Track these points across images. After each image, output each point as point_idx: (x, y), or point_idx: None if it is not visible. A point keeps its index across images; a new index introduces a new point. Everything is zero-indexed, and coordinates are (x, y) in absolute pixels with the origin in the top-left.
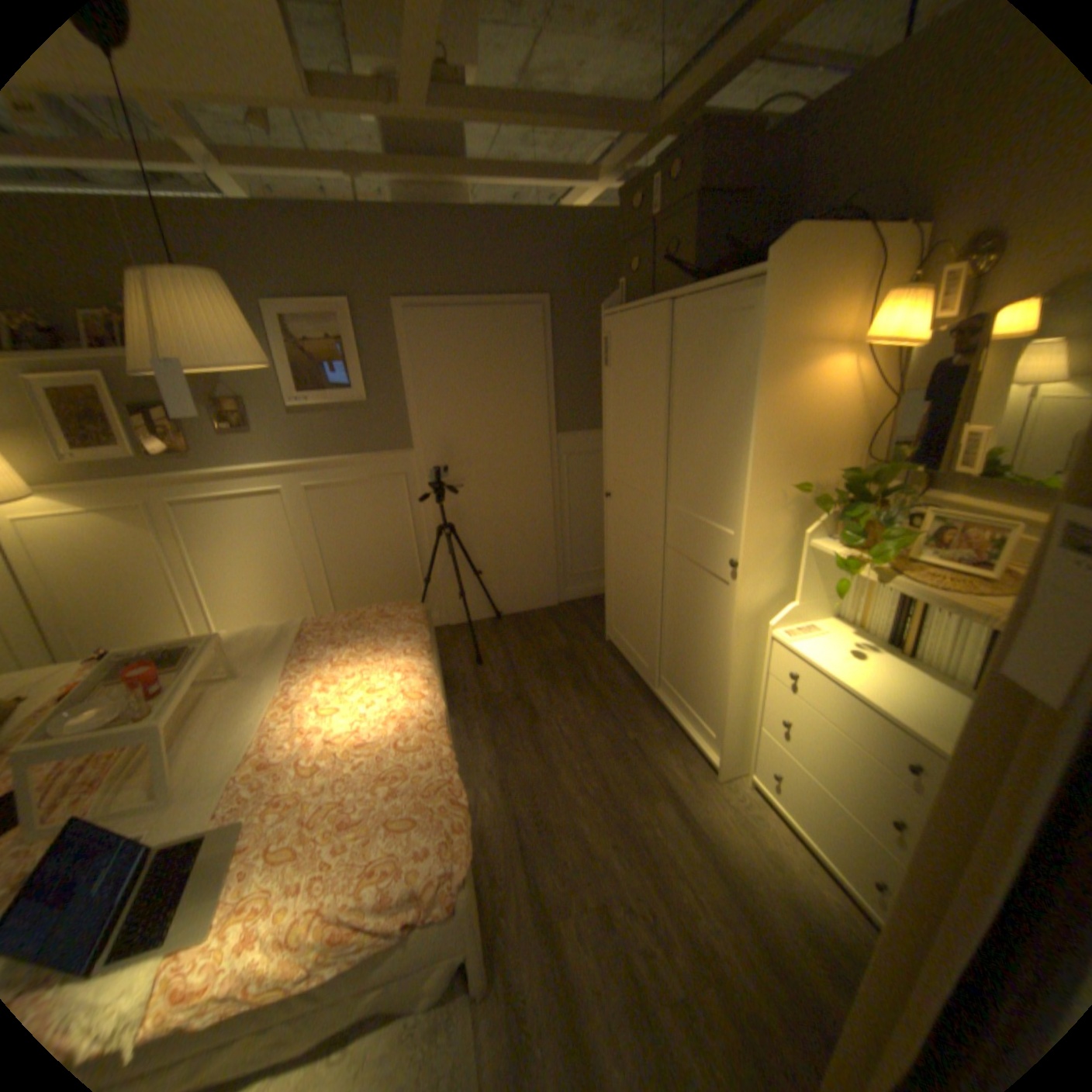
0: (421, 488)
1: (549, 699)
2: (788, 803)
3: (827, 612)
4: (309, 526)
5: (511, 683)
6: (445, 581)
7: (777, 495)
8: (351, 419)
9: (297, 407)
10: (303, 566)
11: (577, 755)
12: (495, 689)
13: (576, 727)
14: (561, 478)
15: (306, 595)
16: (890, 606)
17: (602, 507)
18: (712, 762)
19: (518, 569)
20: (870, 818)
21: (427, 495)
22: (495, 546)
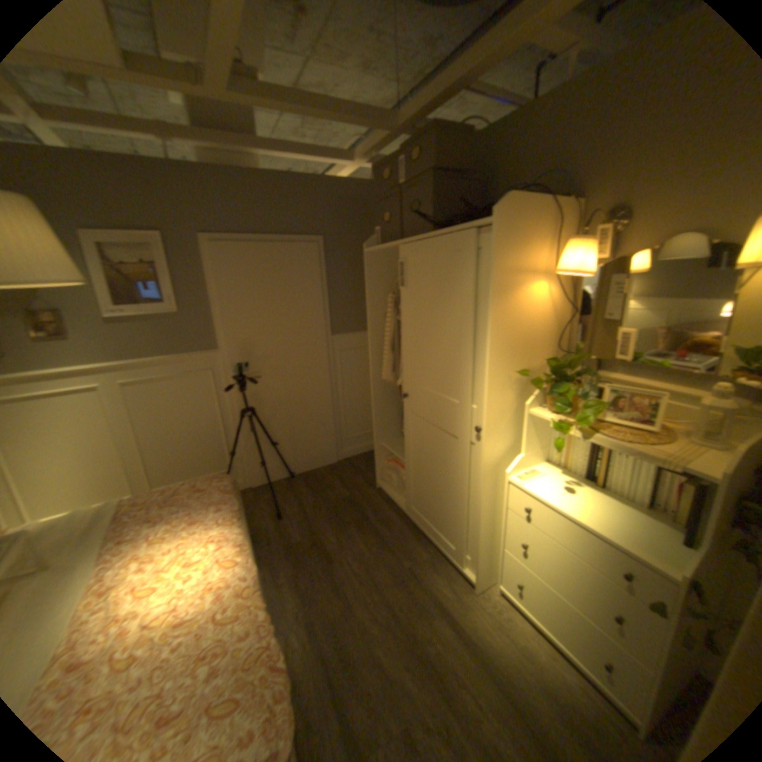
0: (224, 380)
1: (338, 543)
2: (529, 605)
3: (540, 458)
4: (122, 417)
5: (306, 532)
6: (246, 453)
7: (504, 378)
8: (162, 327)
9: (111, 318)
10: (116, 452)
11: (366, 589)
12: (293, 540)
13: (362, 564)
14: (334, 367)
15: (119, 477)
16: (583, 452)
17: (365, 387)
18: (468, 578)
19: (305, 438)
20: (594, 614)
21: (230, 386)
22: (286, 421)
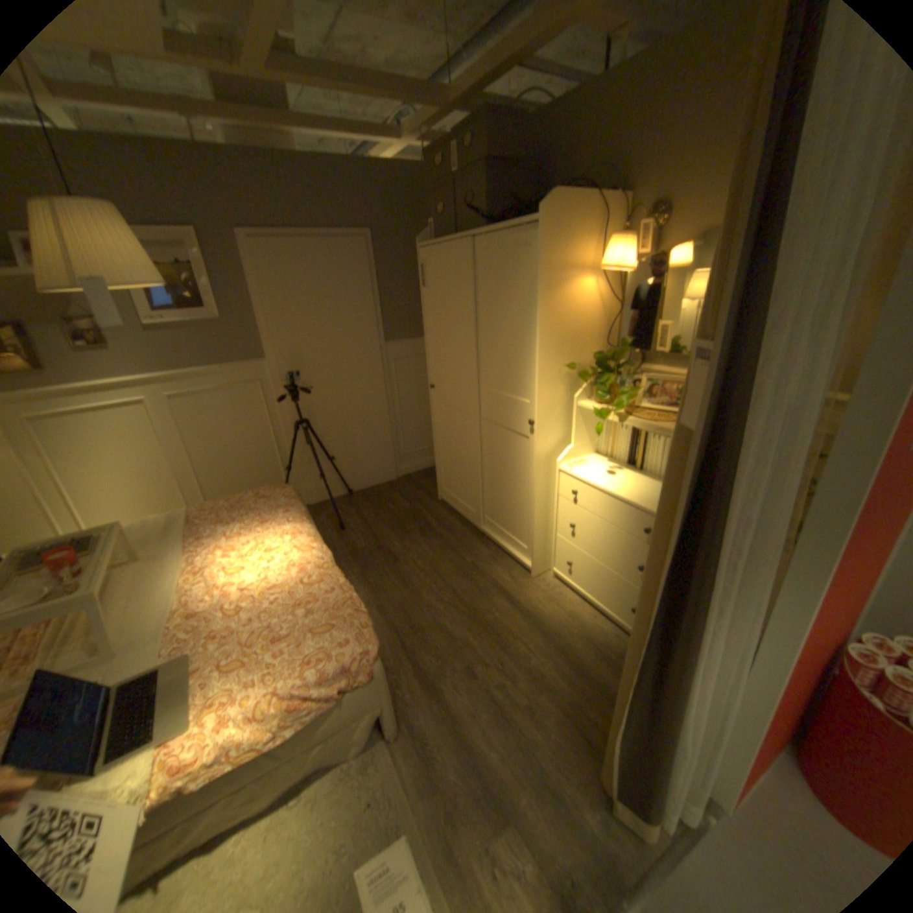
0: (276, 392)
1: (403, 546)
2: (577, 578)
3: (590, 450)
4: (174, 431)
5: (371, 539)
6: (303, 469)
7: (555, 373)
8: (207, 334)
9: (153, 325)
10: (172, 467)
11: (432, 579)
12: (359, 545)
13: (427, 560)
14: (391, 377)
15: (177, 493)
16: (626, 440)
17: (424, 399)
18: (526, 565)
19: (363, 453)
20: (625, 570)
21: (282, 397)
22: (342, 436)
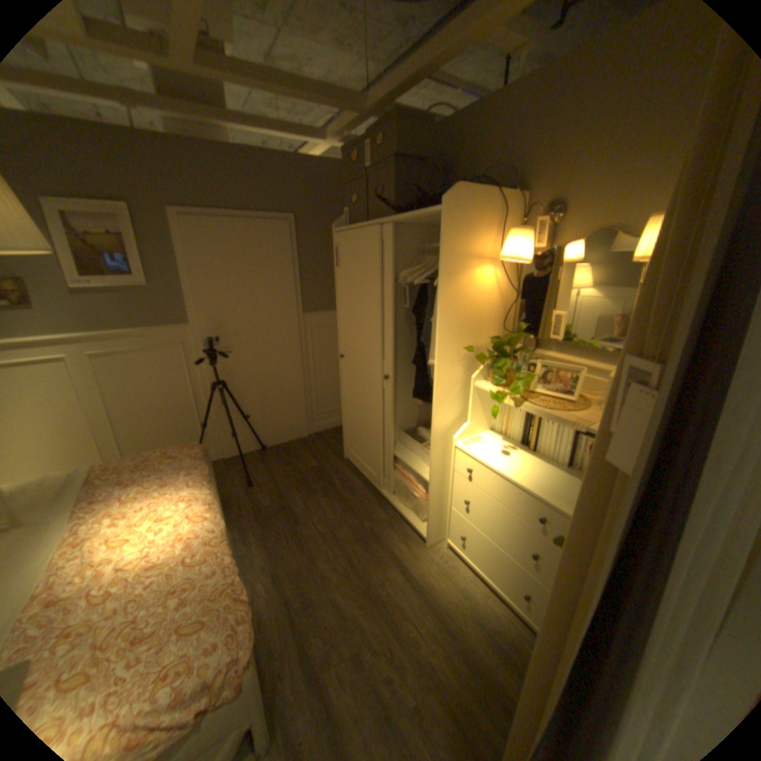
0: (196, 353)
1: (306, 506)
2: (470, 553)
3: (485, 427)
4: (93, 387)
5: (276, 497)
6: (219, 425)
7: (453, 354)
8: (132, 299)
9: (79, 288)
10: (88, 421)
11: (329, 544)
12: (263, 504)
13: (327, 523)
14: (307, 344)
15: (91, 445)
16: (520, 420)
17: (337, 364)
18: (421, 534)
19: (277, 412)
20: (518, 555)
21: (202, 359)
22: (258, 395)
